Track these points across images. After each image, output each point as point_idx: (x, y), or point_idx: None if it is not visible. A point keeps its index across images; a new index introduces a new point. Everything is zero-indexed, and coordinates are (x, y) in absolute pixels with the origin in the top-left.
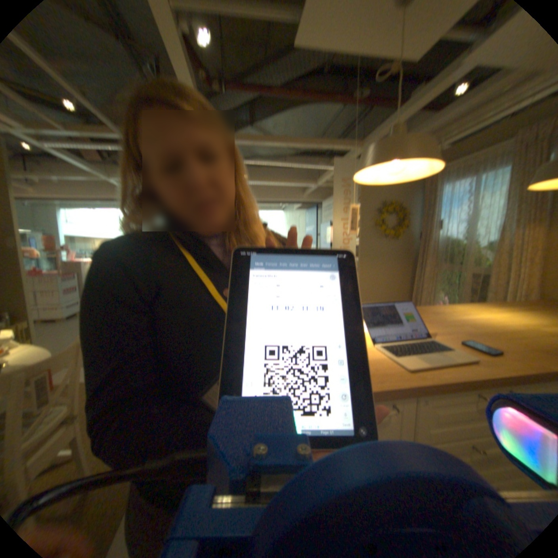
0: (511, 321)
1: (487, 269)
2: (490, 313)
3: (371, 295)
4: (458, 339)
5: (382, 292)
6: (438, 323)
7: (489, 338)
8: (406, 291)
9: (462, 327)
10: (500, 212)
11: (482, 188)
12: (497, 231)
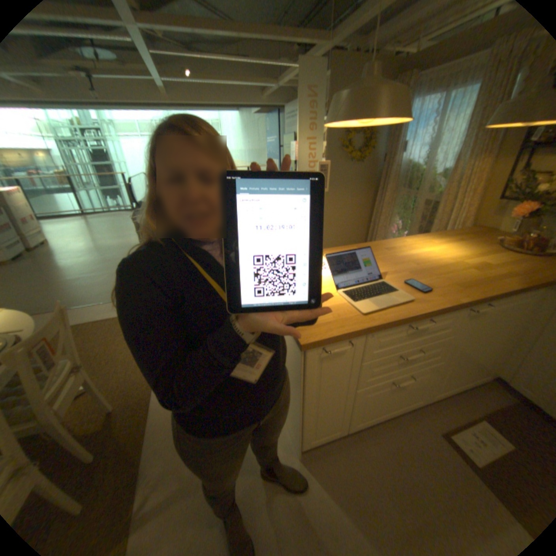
0: (444, 254)
1: (437, 196)
2: (430, 245)
3: (334, 222)
4: (401, 278)
5: (344, 218)
6: (388, 260)
7: (424, 274)
8: (366, 216)
9: (406, 264)
10: (458, 138)
11: (447, 109)
12: (452, 158)
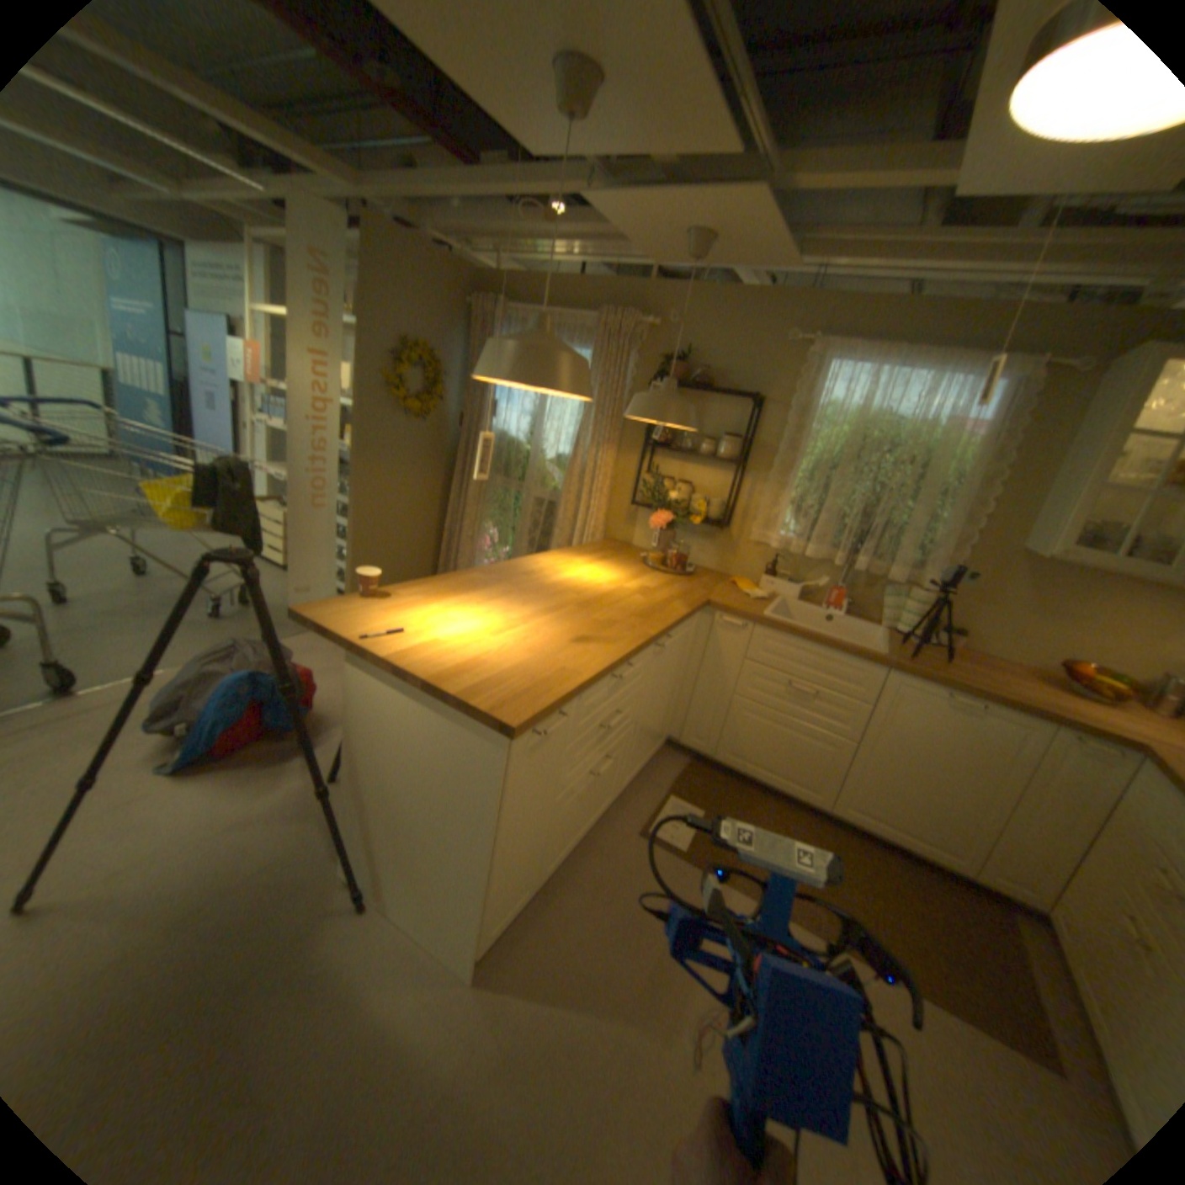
0: (596, 581)
1: (549, 496)
2: (574, 570)
3: (375, 532)
4: (571, 617)
5: (393, 526)
6: (538, 594)
7: (593, 609)
8: (432, 522)
9: (564, 597)
10: (569, 419)
11: None
12: (565, 445)
